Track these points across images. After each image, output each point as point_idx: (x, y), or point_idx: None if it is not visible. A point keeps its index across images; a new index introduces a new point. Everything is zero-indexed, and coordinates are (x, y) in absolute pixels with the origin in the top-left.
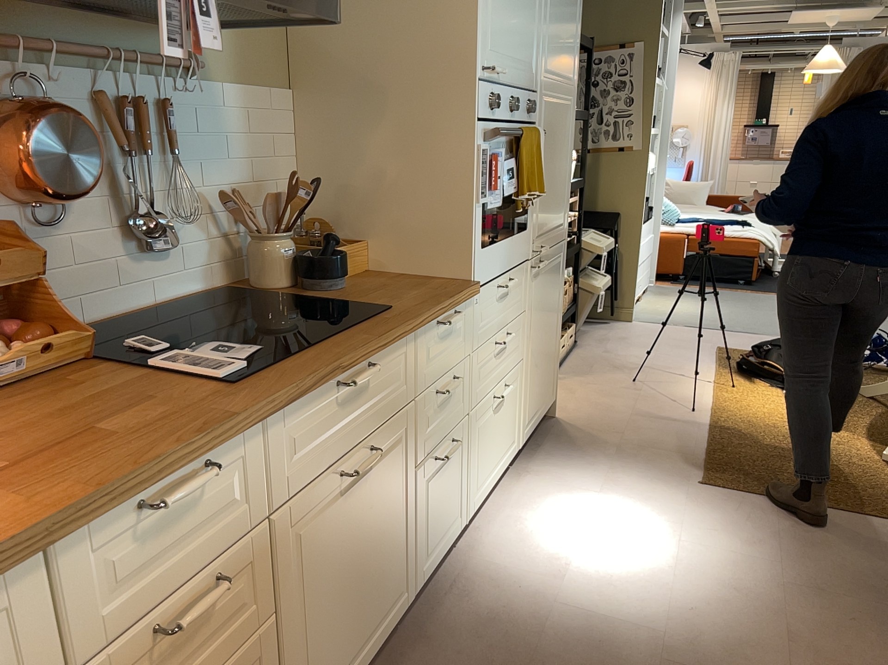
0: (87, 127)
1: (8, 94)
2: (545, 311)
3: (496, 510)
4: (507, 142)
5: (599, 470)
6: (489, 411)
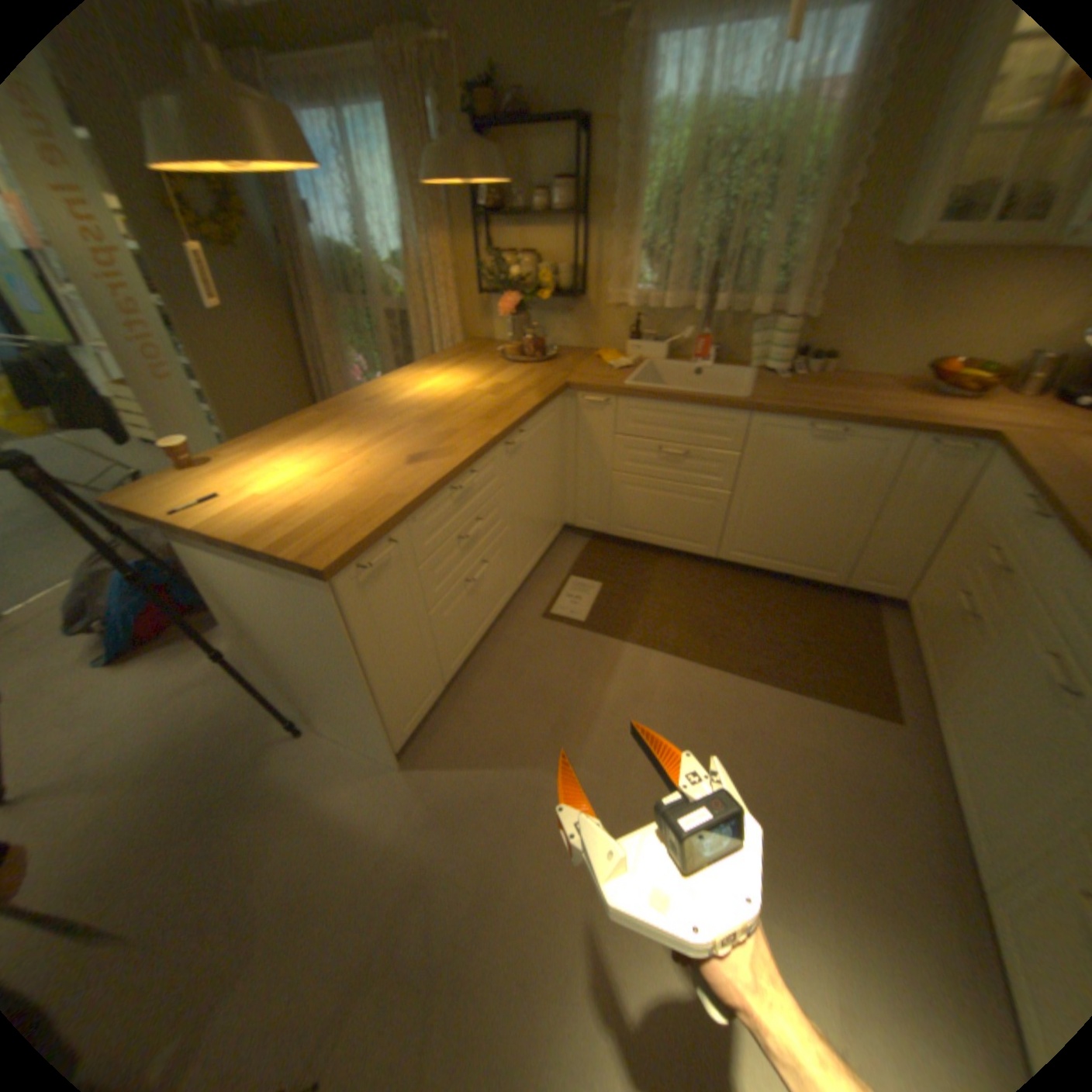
0: None
1: None
2: None
3: None
4: None
5: None
6: None
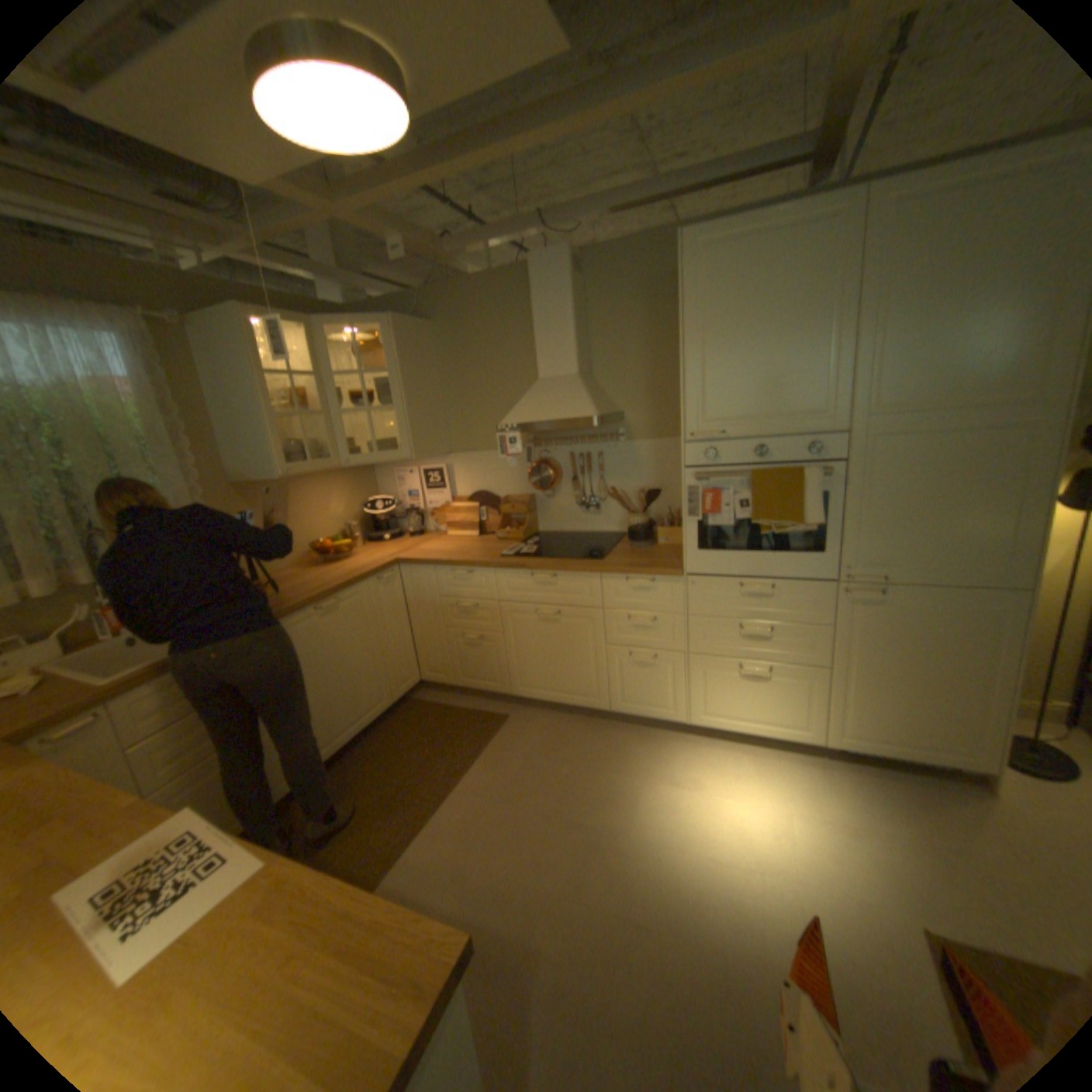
0: (547, 469)
1: (542, 458)
2: (914, 650)
3: (744, 754)
4: (748, 481)
5: (877, 829)
6: (731, 673)
